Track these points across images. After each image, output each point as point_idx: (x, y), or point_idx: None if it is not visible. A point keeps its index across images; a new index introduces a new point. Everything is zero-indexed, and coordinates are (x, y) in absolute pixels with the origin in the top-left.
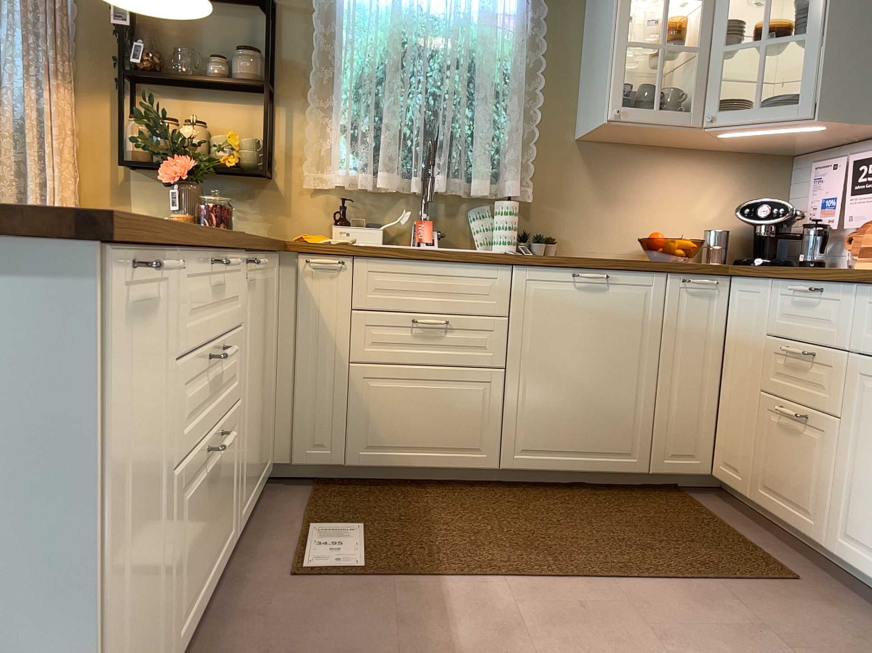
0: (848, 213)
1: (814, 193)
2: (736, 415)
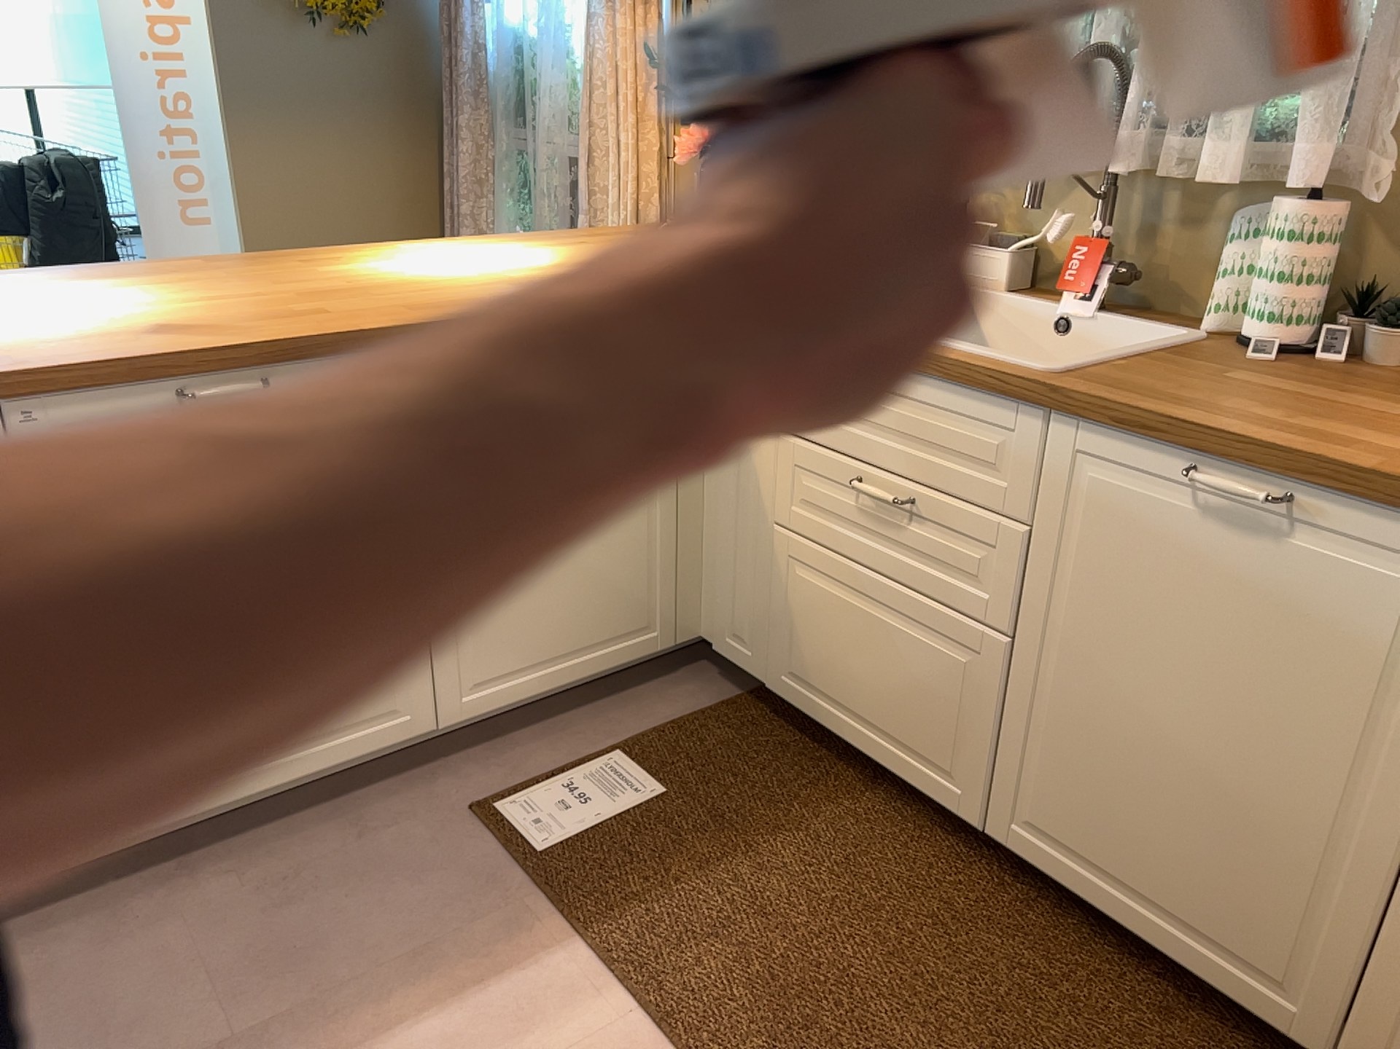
0: None
1: None
2: None
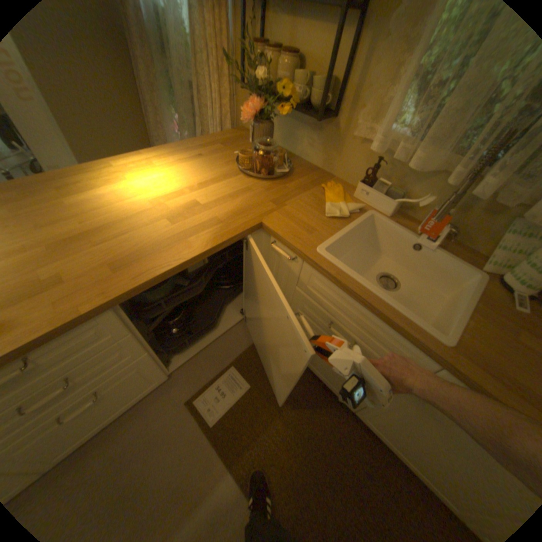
0: None
1: None
2: None
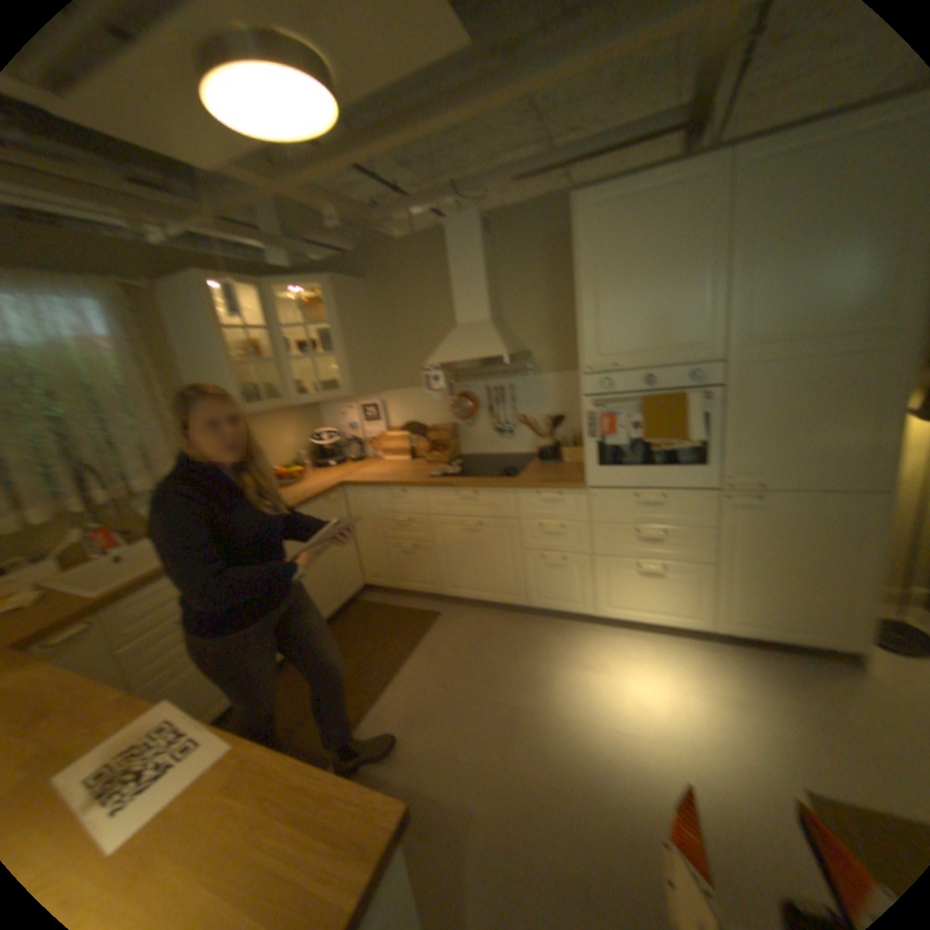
0: (367, 432)
1: (344, 422)
2: (373, 554)
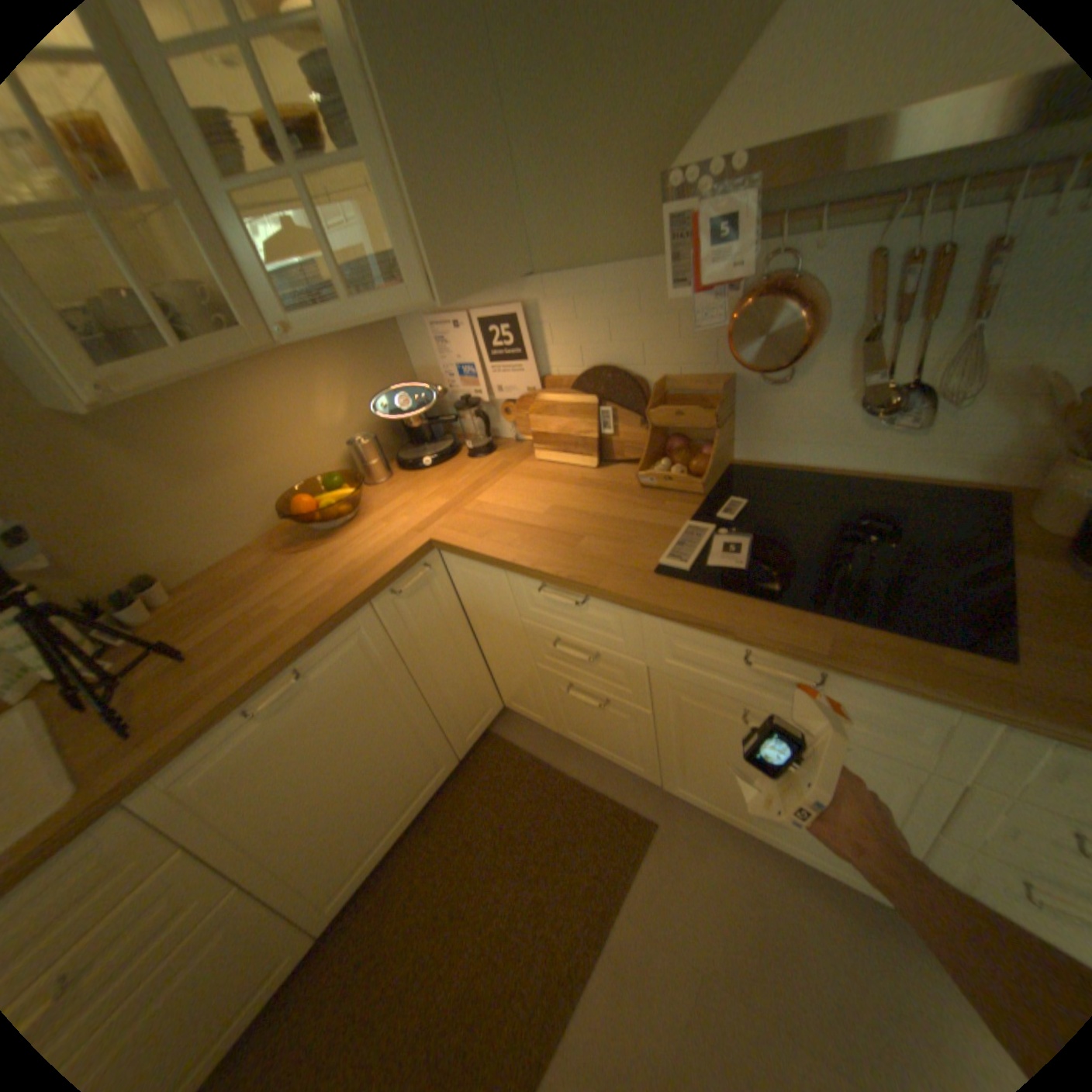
0: (493, 383)
1: (440, 356)
2: (511, 672)
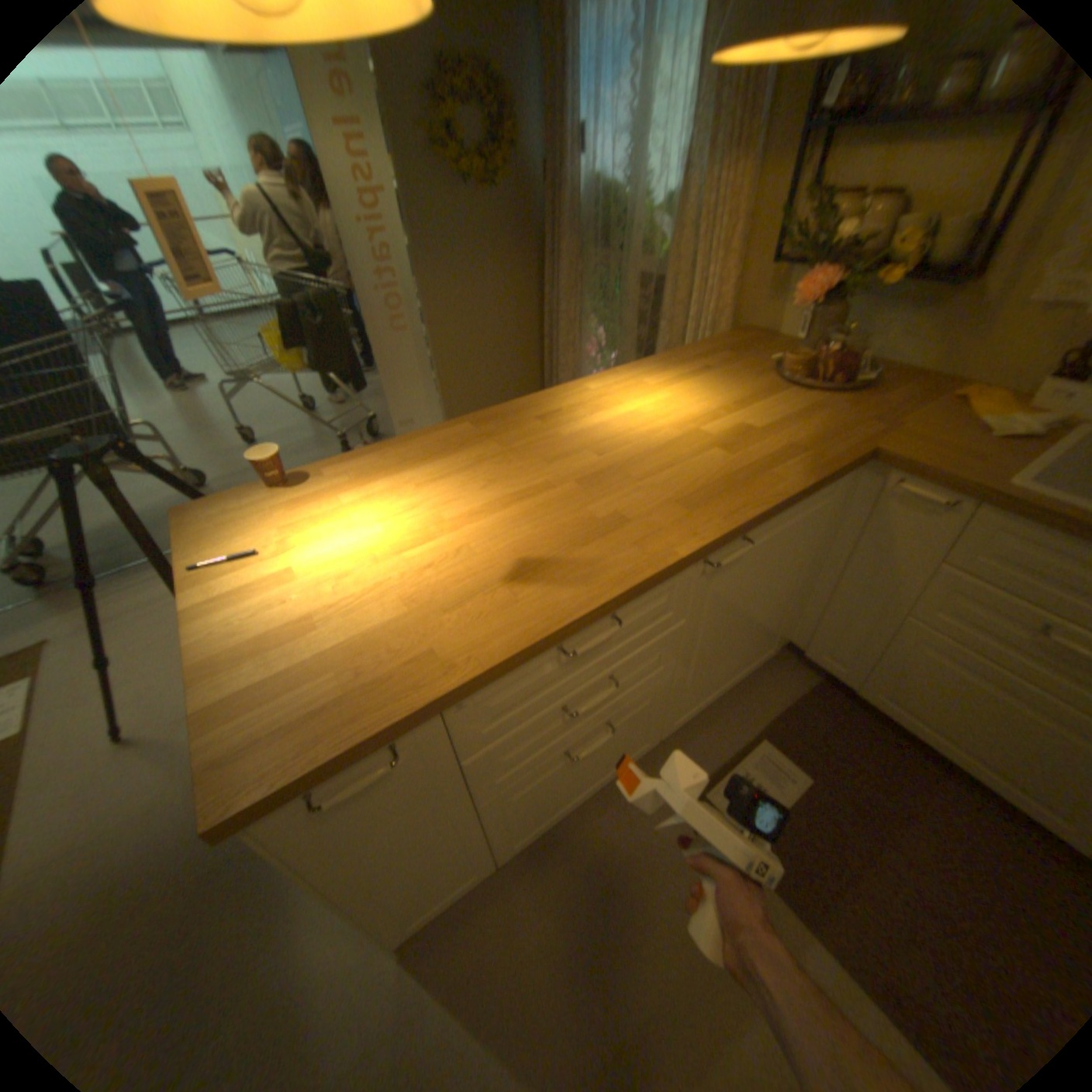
0: None
1: None
2: None
